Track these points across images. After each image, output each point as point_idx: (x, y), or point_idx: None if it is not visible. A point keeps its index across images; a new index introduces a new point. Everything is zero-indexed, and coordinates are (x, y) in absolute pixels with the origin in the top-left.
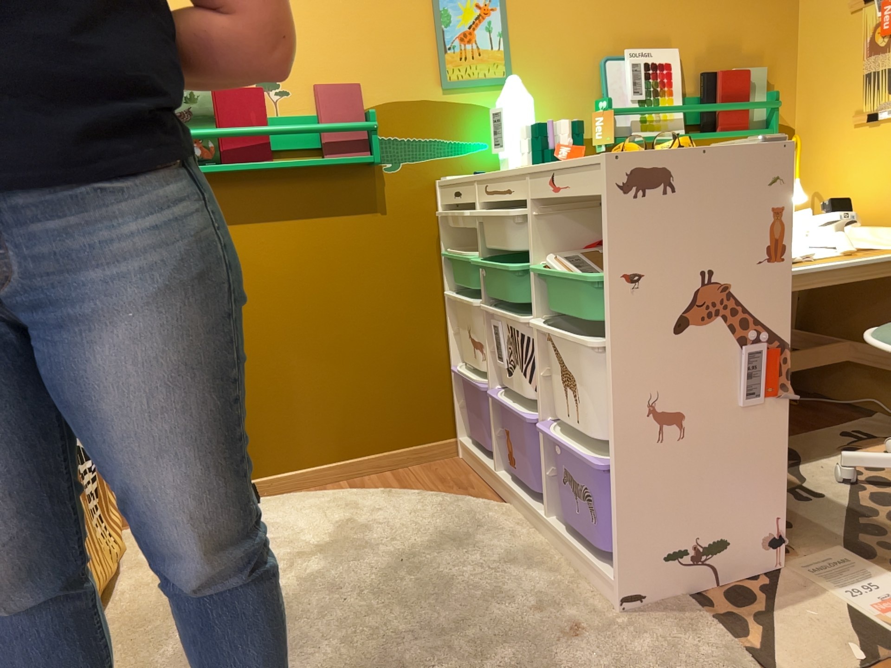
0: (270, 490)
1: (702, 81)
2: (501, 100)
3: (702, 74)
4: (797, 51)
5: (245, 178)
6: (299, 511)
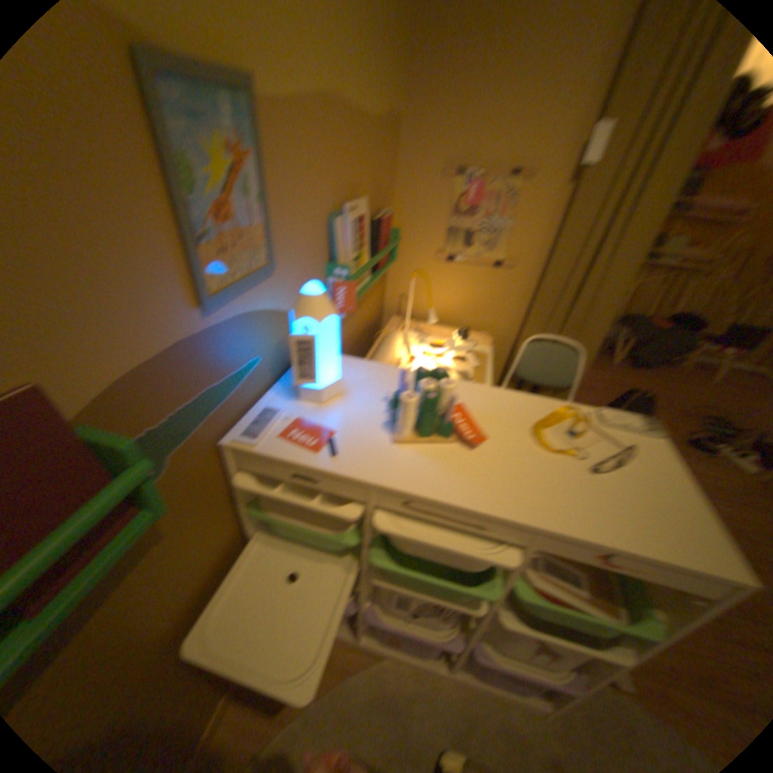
0: None
1: (377, 225)
2: (309, 318)
3: (377, 217)
4: (399, 187)
5: None
6: None
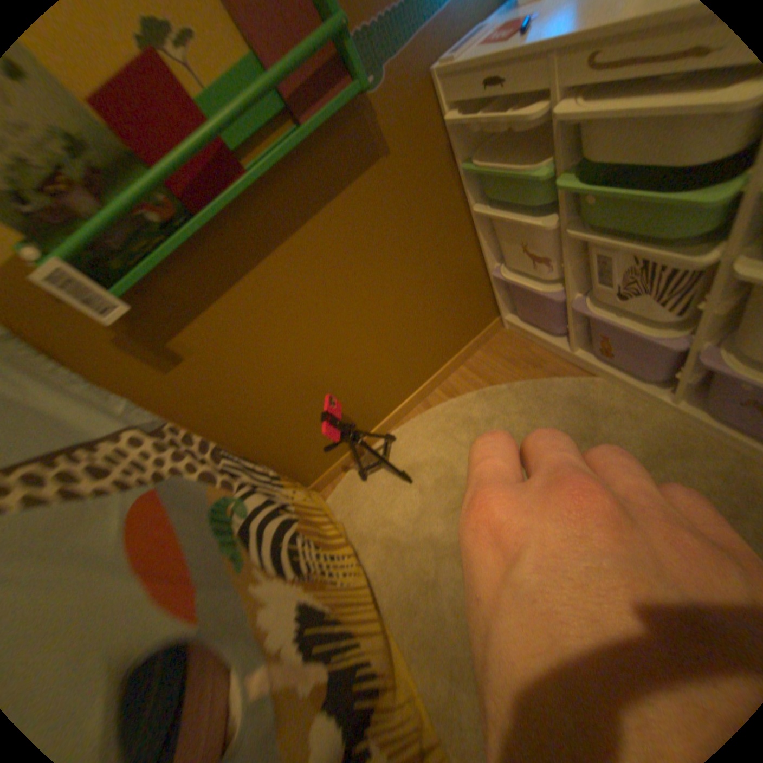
0: (394, 422)
1: None
2: None
3: None
4: None
5: (226, 211)
6: (434, 440)
